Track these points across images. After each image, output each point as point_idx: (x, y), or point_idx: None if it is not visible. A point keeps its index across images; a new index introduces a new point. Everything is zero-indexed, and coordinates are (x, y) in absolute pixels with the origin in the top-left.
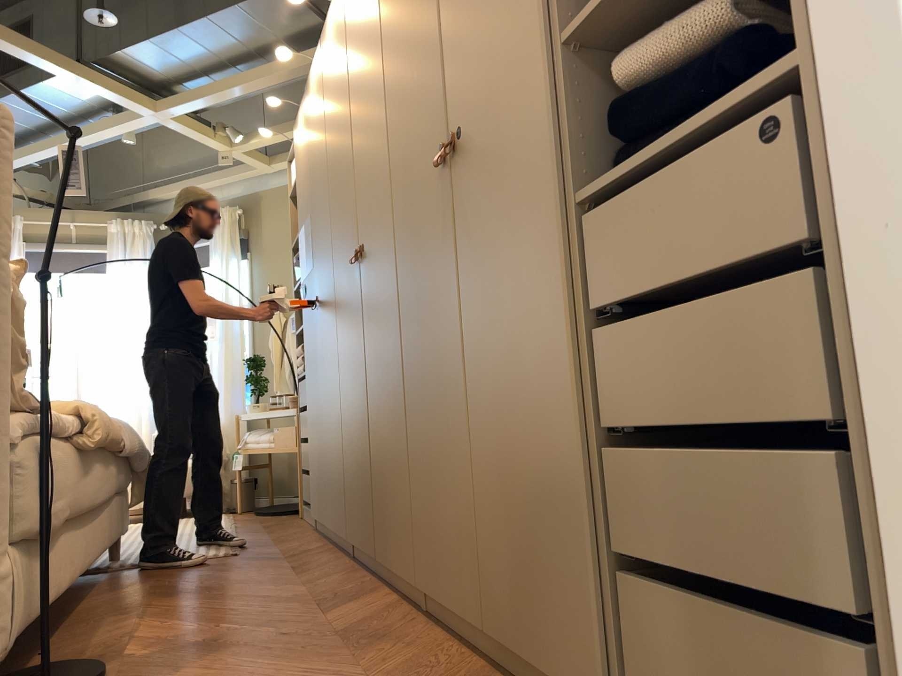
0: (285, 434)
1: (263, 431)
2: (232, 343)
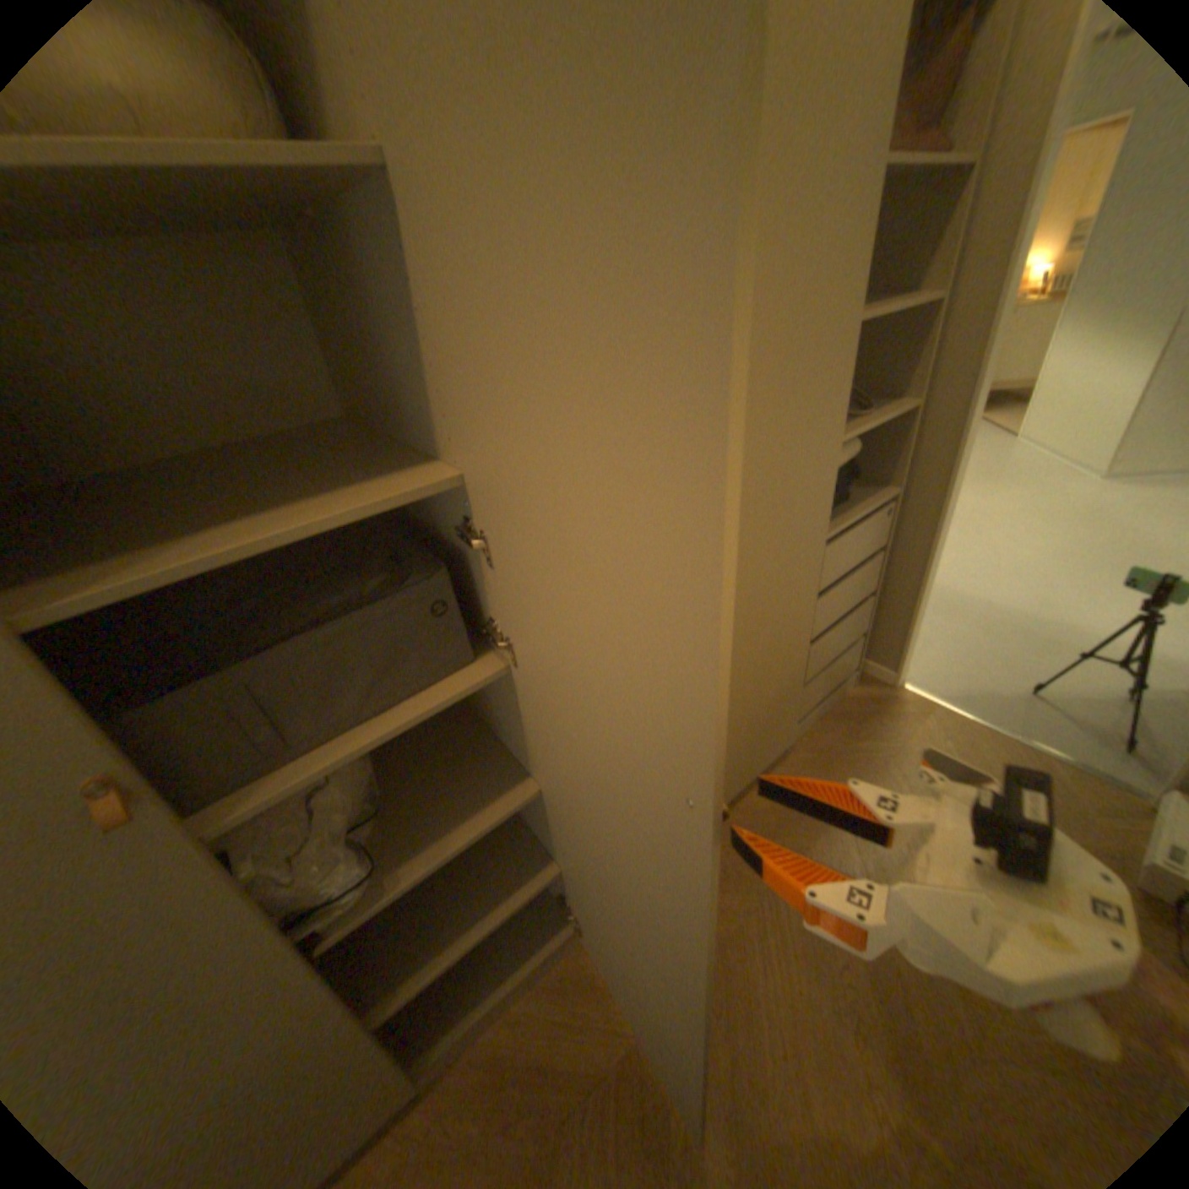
0: None
1: None
2: None
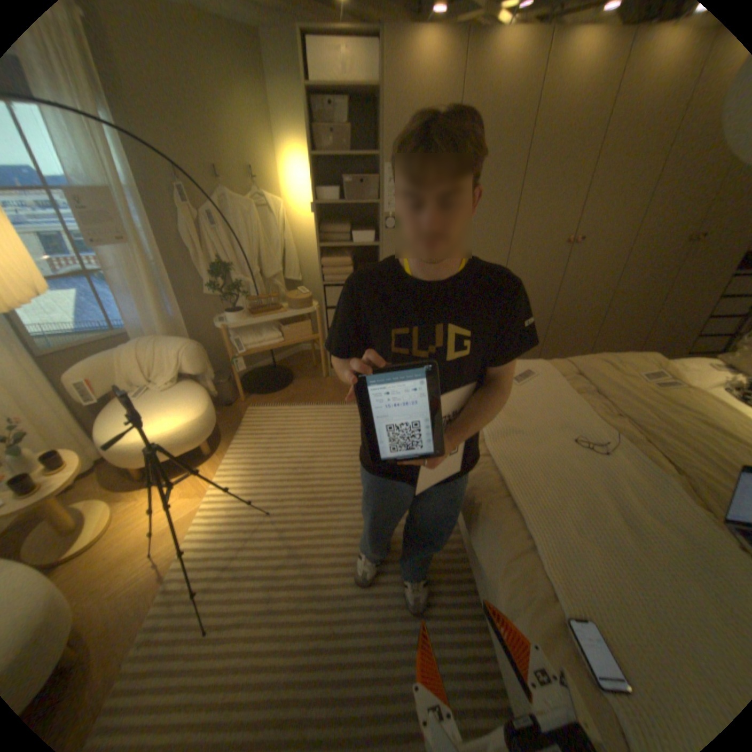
0: (291, 332)
1: (247, 335)
2: (138, 245)
